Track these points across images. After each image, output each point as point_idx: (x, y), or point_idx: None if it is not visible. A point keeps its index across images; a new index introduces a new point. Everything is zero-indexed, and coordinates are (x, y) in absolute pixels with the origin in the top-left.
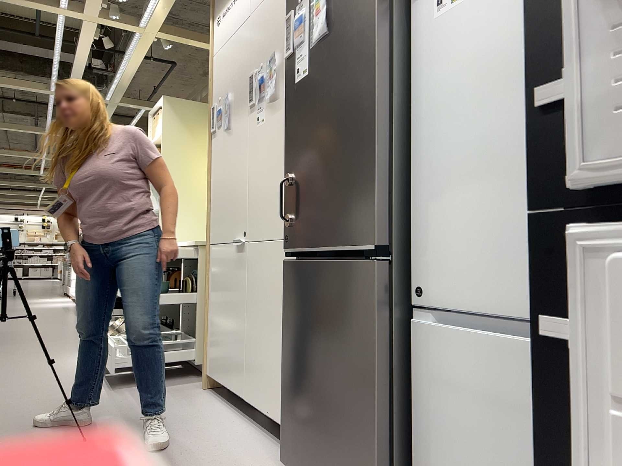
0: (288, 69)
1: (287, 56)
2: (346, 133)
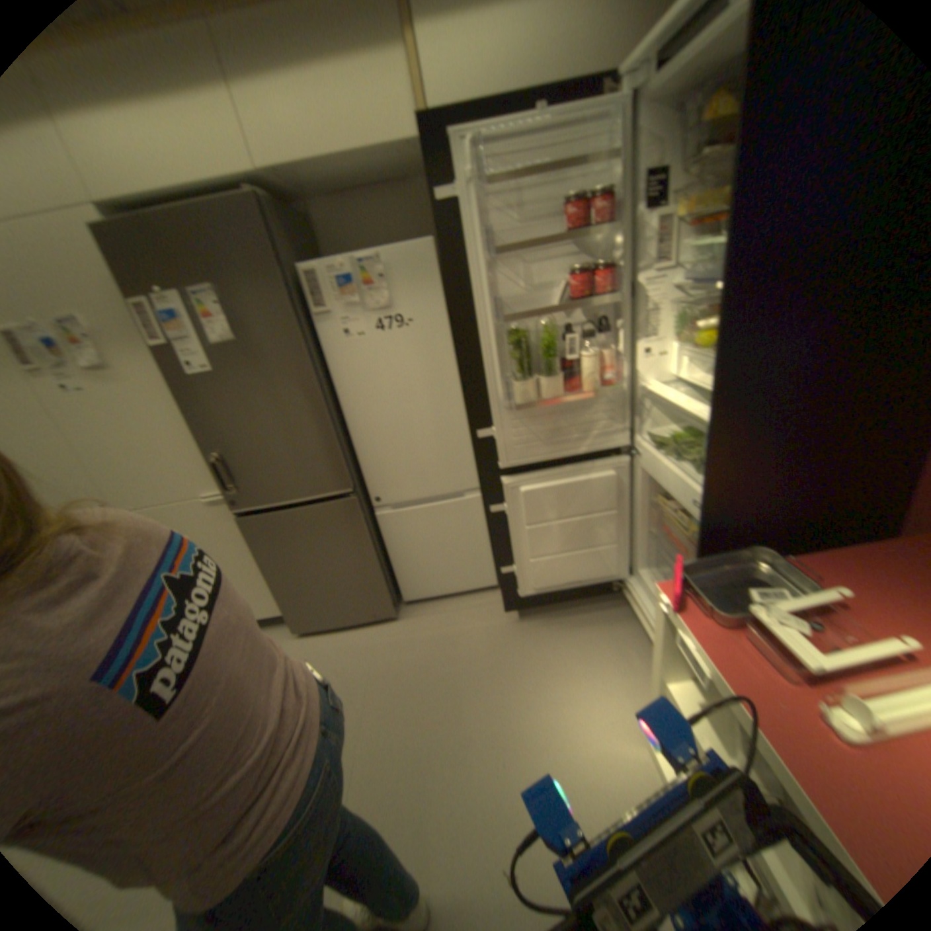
0: (156, 356)
1: (149, 343)
2: (290, 422)
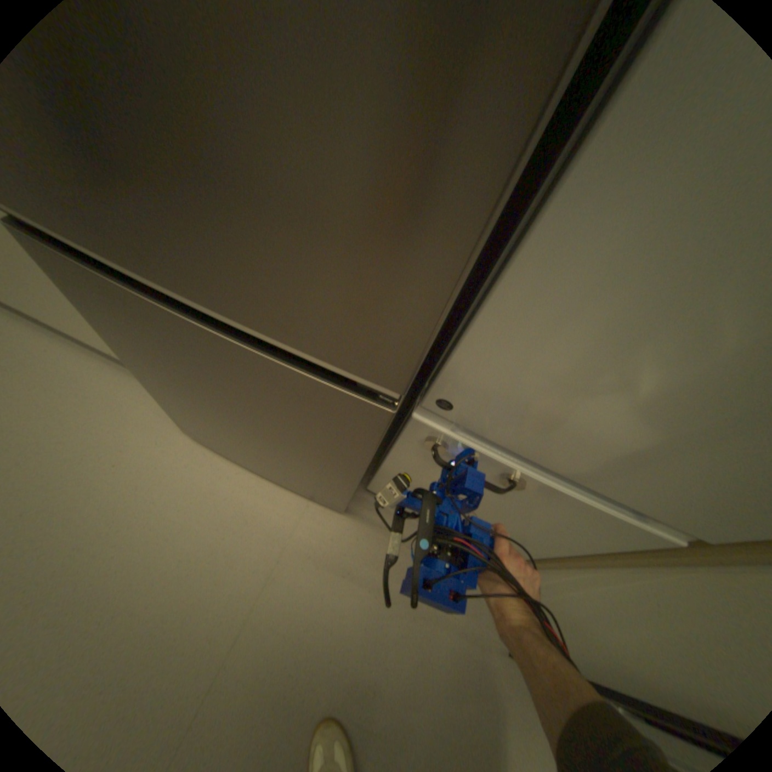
0: None
1: None
2: None
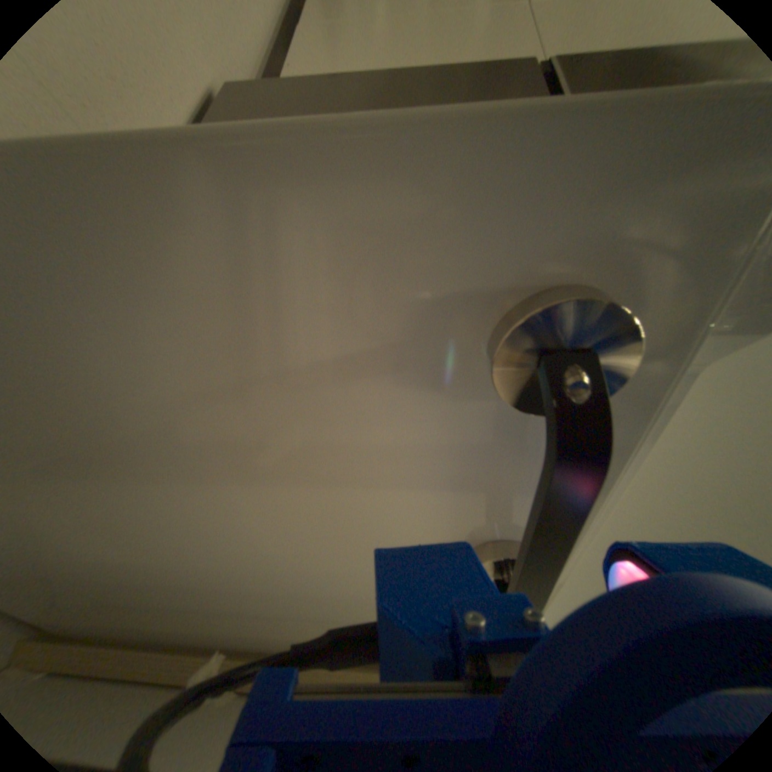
0: None
1: None
2: None
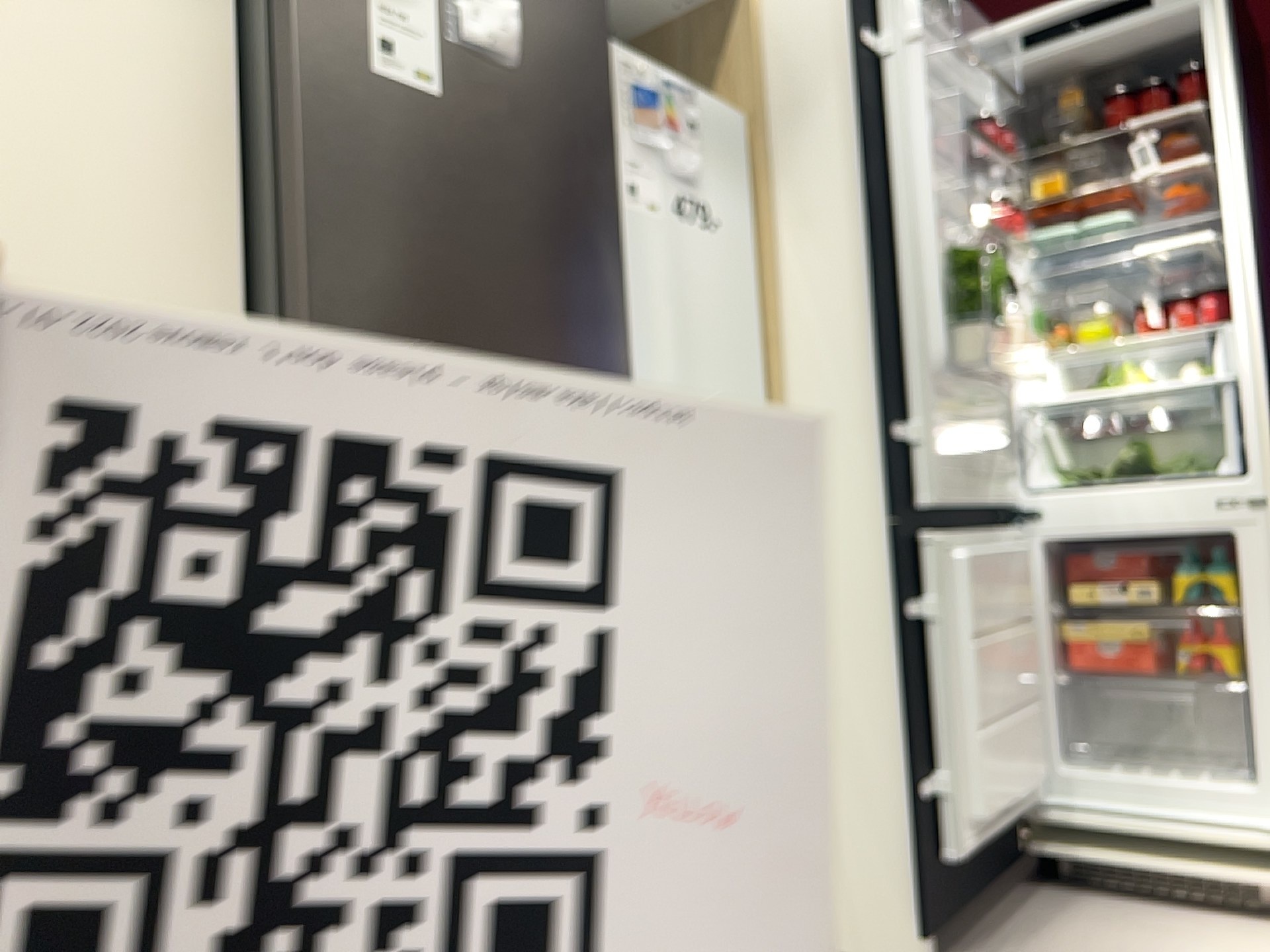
0: None
1: None
2: (570, 321)
